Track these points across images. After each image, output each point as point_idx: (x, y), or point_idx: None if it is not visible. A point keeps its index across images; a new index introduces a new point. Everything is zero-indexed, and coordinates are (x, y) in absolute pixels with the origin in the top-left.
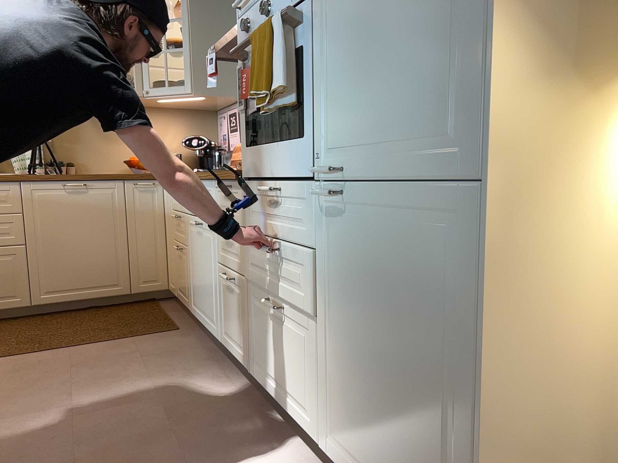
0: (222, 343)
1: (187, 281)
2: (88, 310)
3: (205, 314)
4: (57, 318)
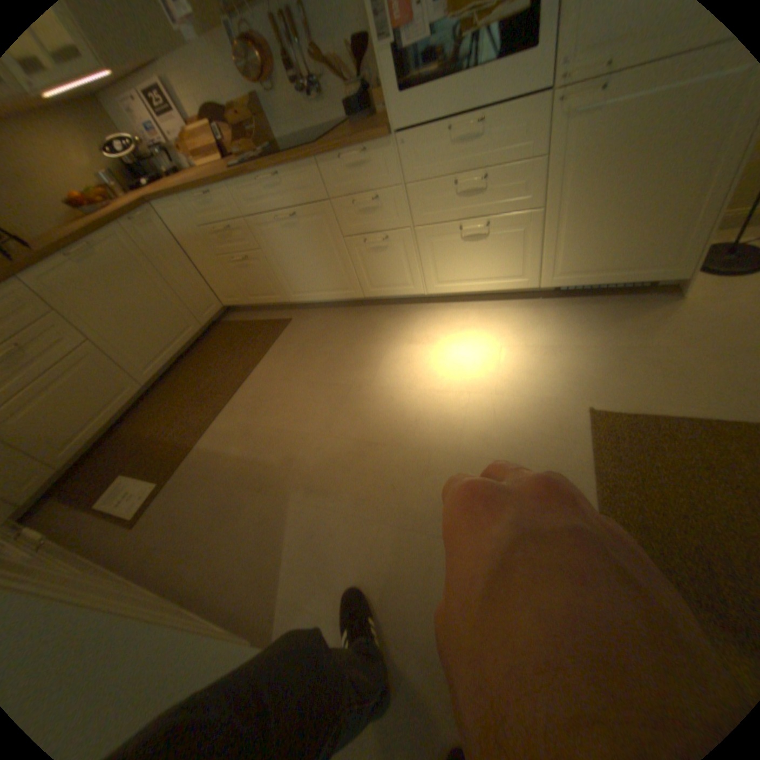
0: (364, 297)
1: (270, 281)
2: (181, 361)
3: (325, 290)
4: (172, 380)
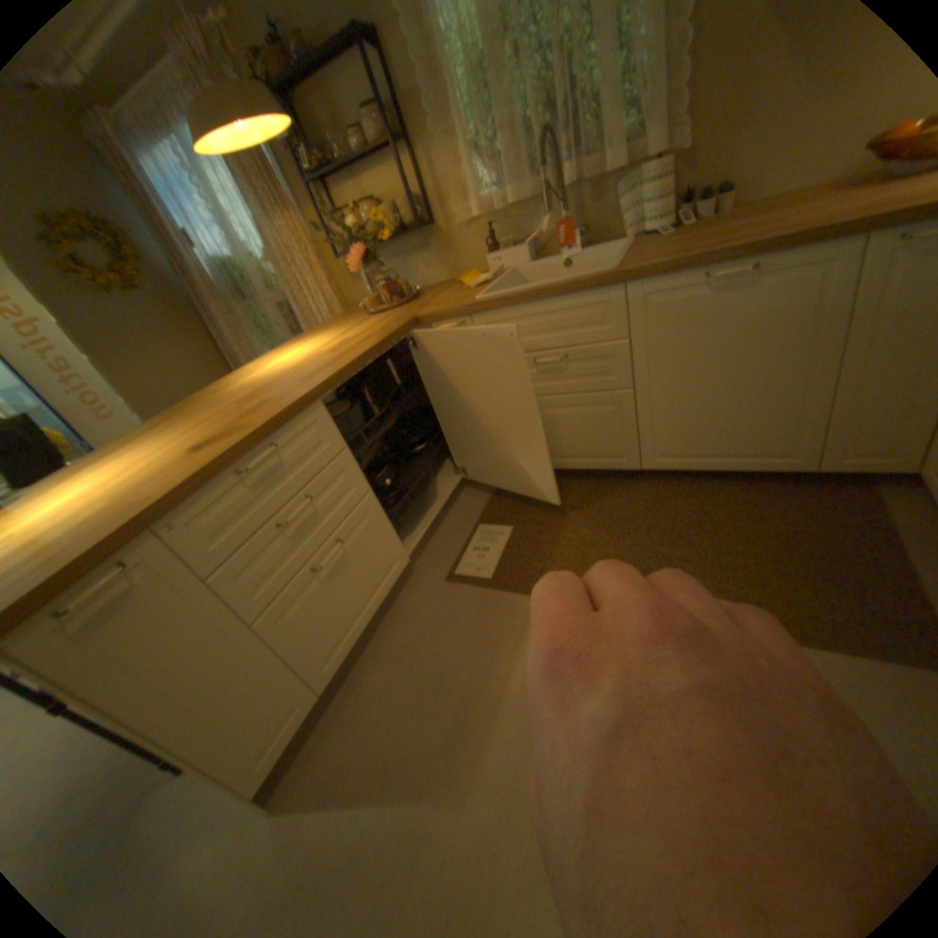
0: None
1: None
2: (728, 479)
3: None
4: (677, 493)
